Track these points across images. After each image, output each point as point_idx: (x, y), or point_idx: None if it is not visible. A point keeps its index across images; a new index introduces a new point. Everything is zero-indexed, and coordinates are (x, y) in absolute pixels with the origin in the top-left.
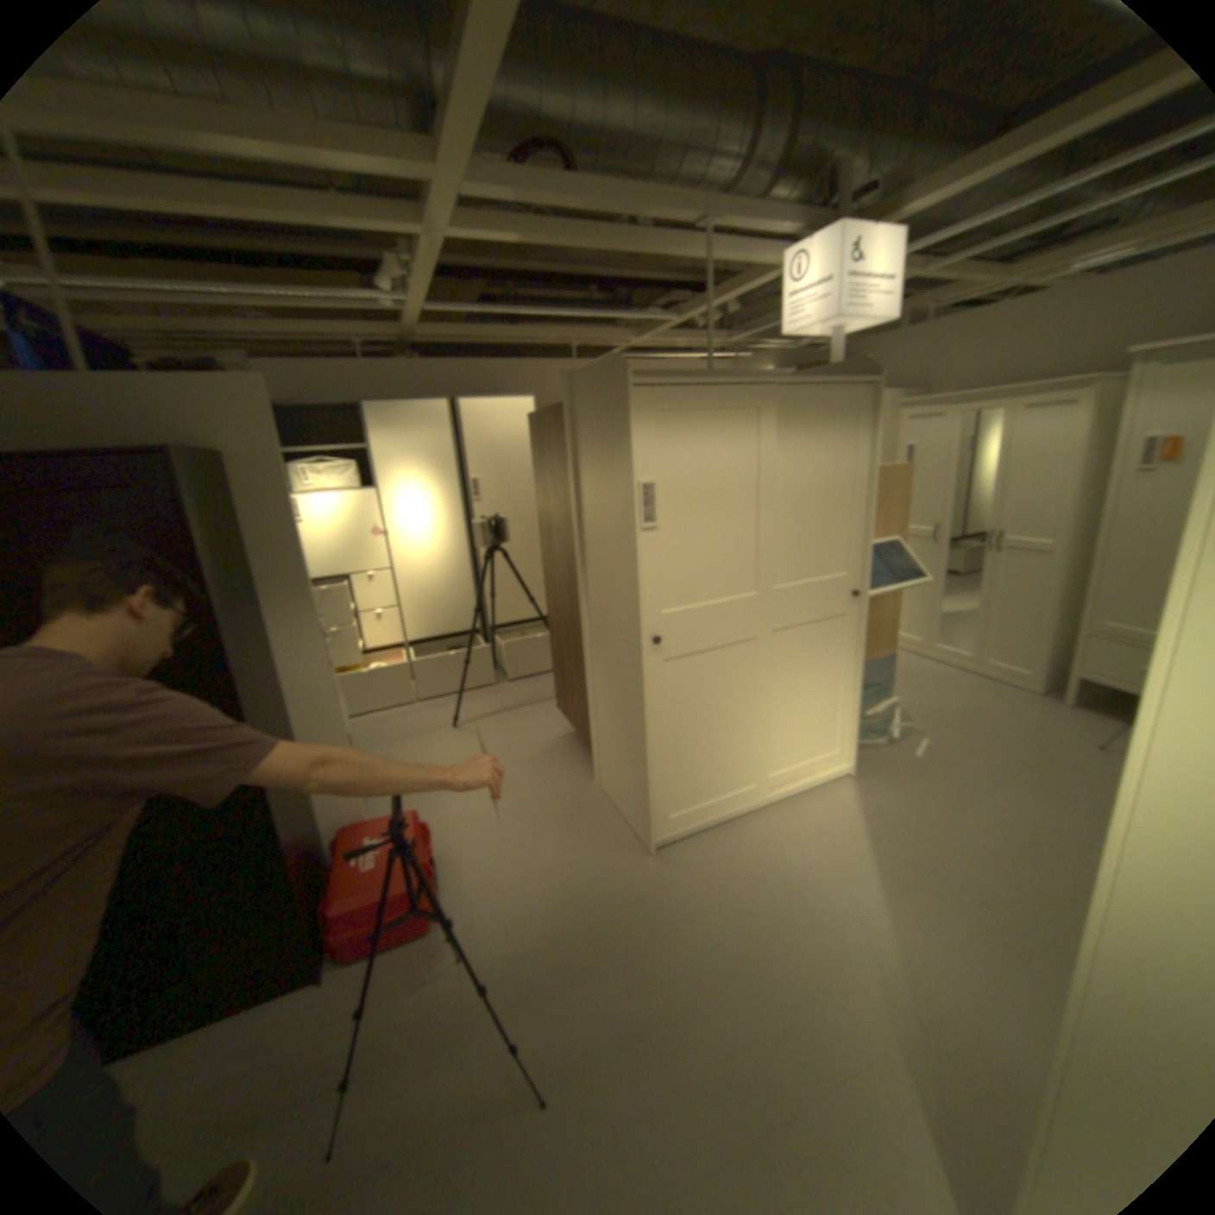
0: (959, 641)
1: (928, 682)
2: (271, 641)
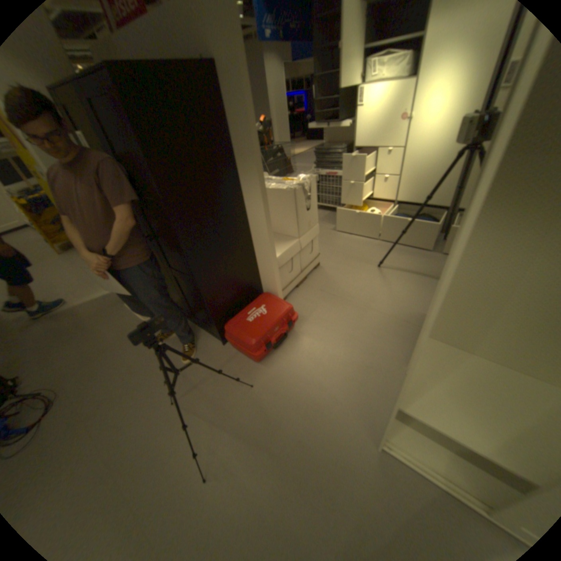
0: None
1: None
2: (238, 193)
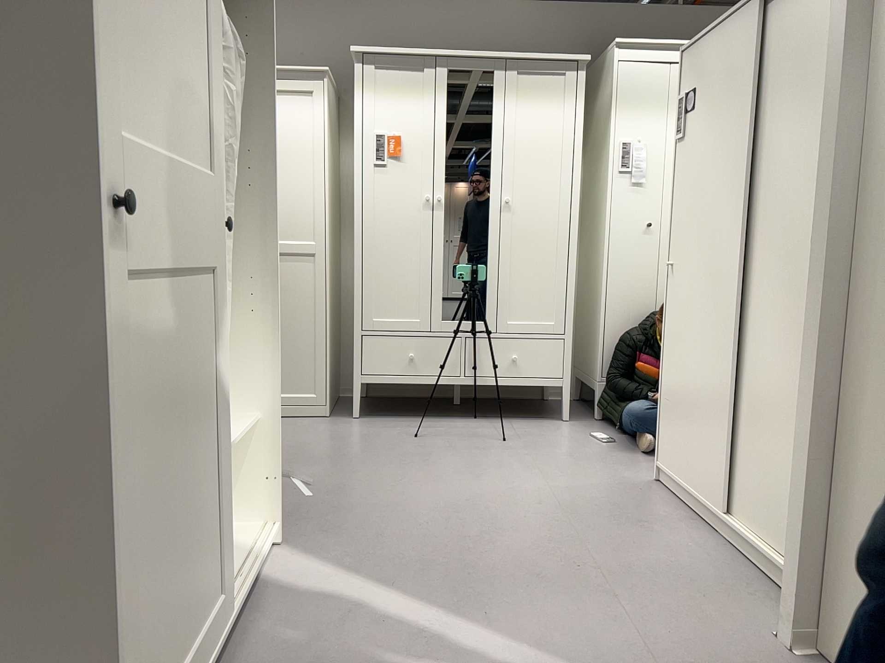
0: None
1: None
2: None
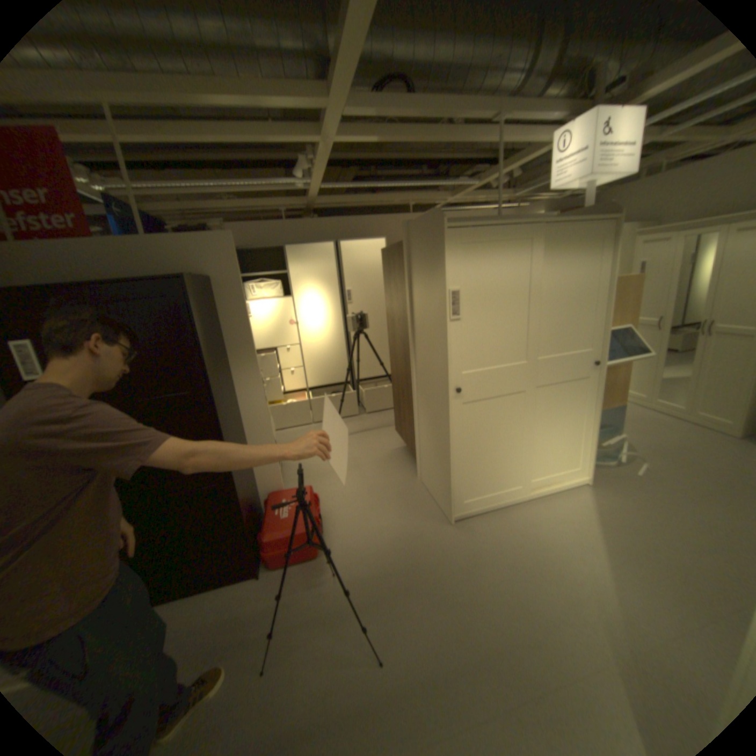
0: (675, 398)
1: (650, 425)
2: (233, 384)
